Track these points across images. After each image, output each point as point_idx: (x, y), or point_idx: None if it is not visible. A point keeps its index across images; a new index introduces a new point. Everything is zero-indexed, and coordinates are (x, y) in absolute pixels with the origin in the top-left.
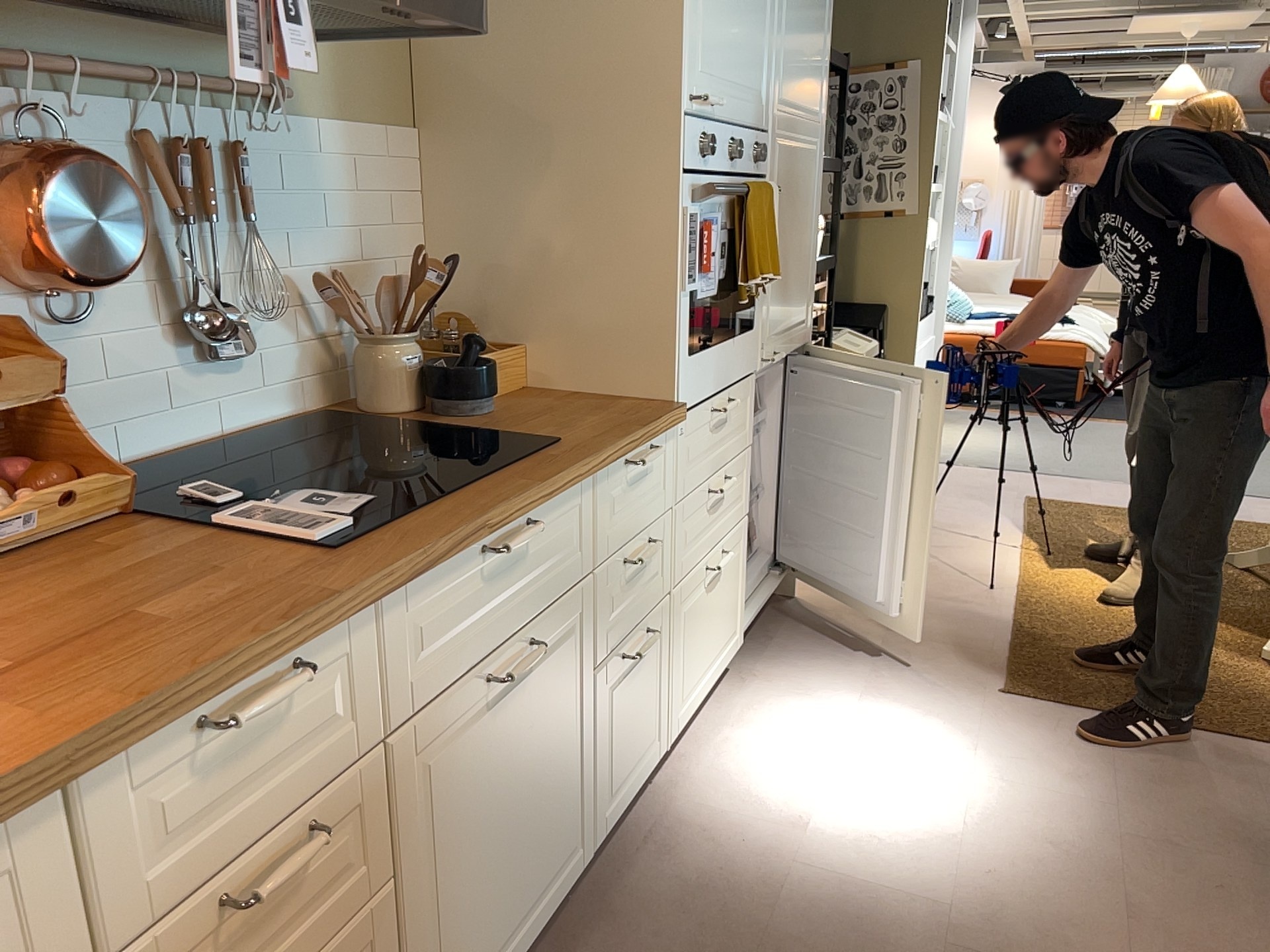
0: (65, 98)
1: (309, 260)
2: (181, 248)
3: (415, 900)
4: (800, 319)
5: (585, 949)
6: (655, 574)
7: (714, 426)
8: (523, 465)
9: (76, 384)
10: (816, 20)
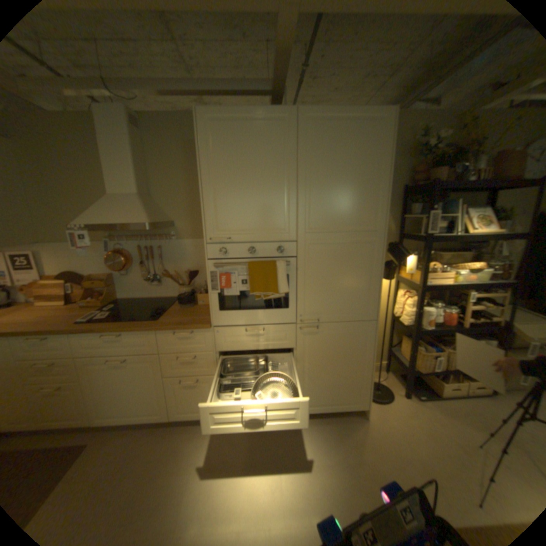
0: (124, 241)
1: (179, 266)
2: (140, 264)
3: (86, 390)
4: (358, 309)
5: (149, 438)
6: (202, 367)
7: (249, 334)
8: (133, 323)
9: (125, 284)
10: (361, 187)
